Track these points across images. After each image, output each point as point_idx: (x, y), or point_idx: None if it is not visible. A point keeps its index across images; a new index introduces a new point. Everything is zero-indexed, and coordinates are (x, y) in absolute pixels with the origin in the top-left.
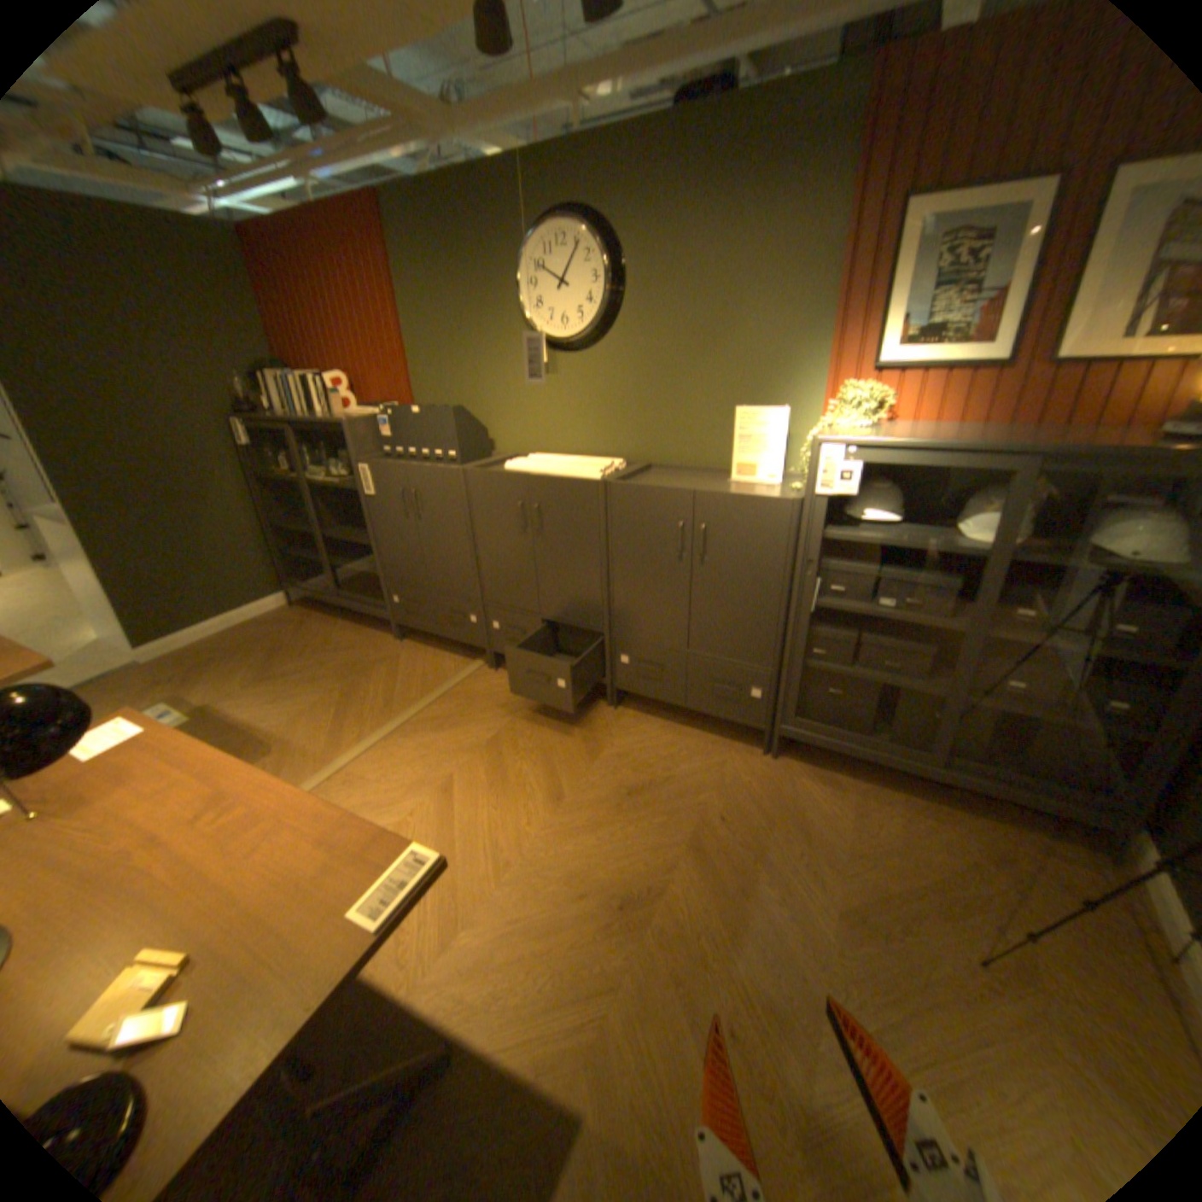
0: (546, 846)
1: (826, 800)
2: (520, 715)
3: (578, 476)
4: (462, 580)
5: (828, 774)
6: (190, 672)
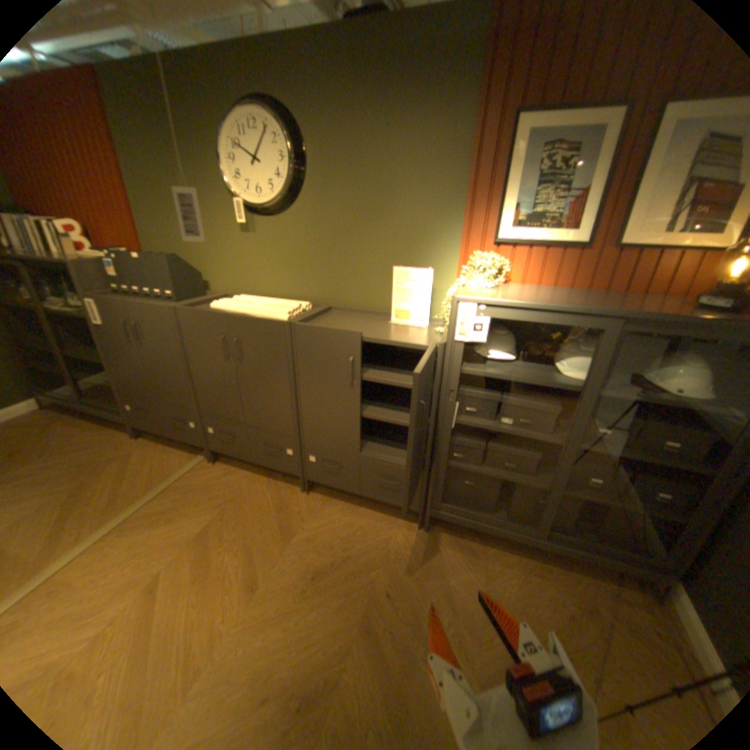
0: (235, 646)
1: (464, 568)
2: (228, 505)
3: (269, 316)
4: (179, 395)
5: (464, 542)
6: None
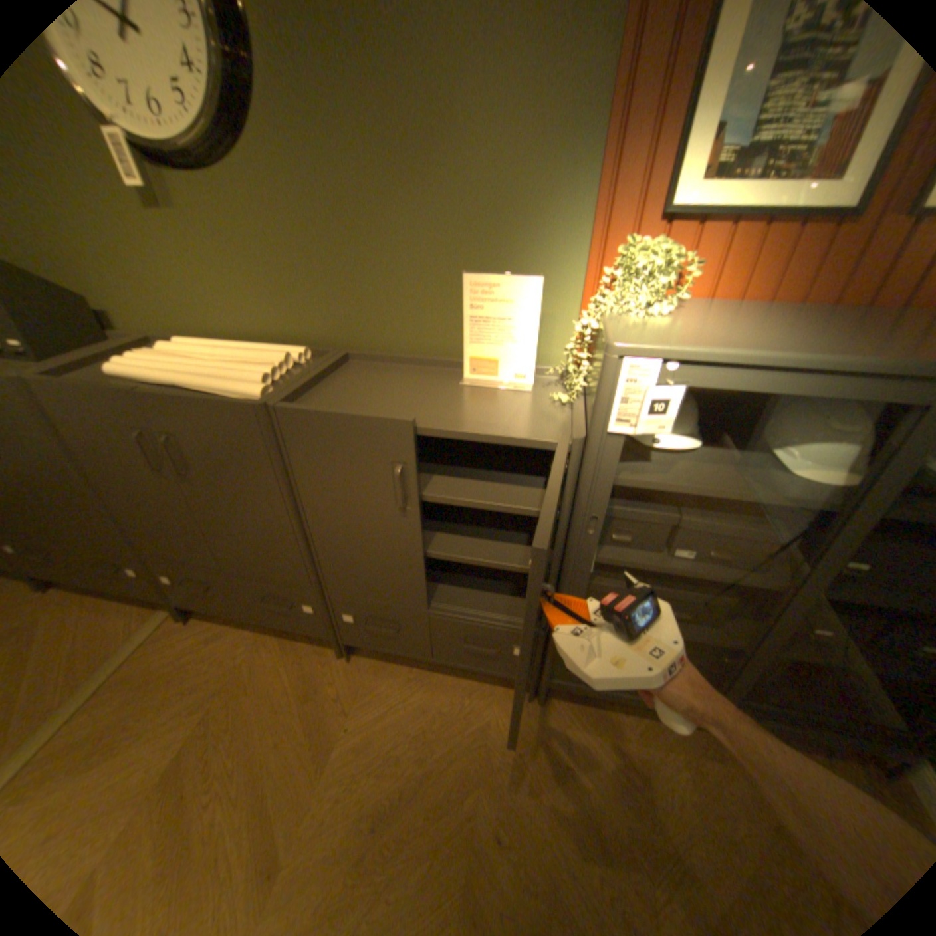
0: None
1: (606, 762)
2: (215, 702)
3: (223, 388)
4: (90, 529)
5: (600, 713)
6: None
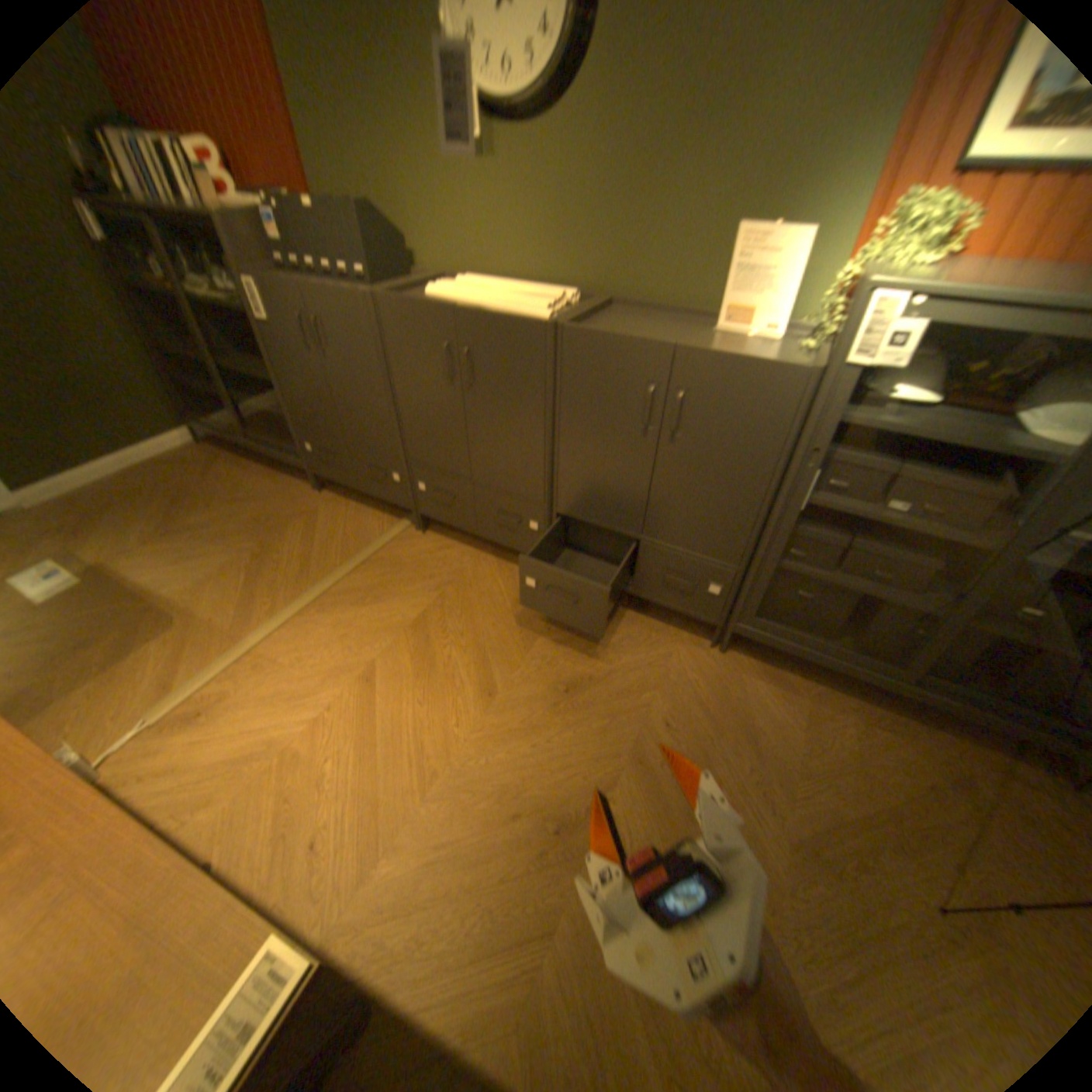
0: (476, 753)
1: (776, 704)
2: (450, 589)
3: (520, 313)
4: (380, 434)
5: (779, 672)
6: (83, 522)
